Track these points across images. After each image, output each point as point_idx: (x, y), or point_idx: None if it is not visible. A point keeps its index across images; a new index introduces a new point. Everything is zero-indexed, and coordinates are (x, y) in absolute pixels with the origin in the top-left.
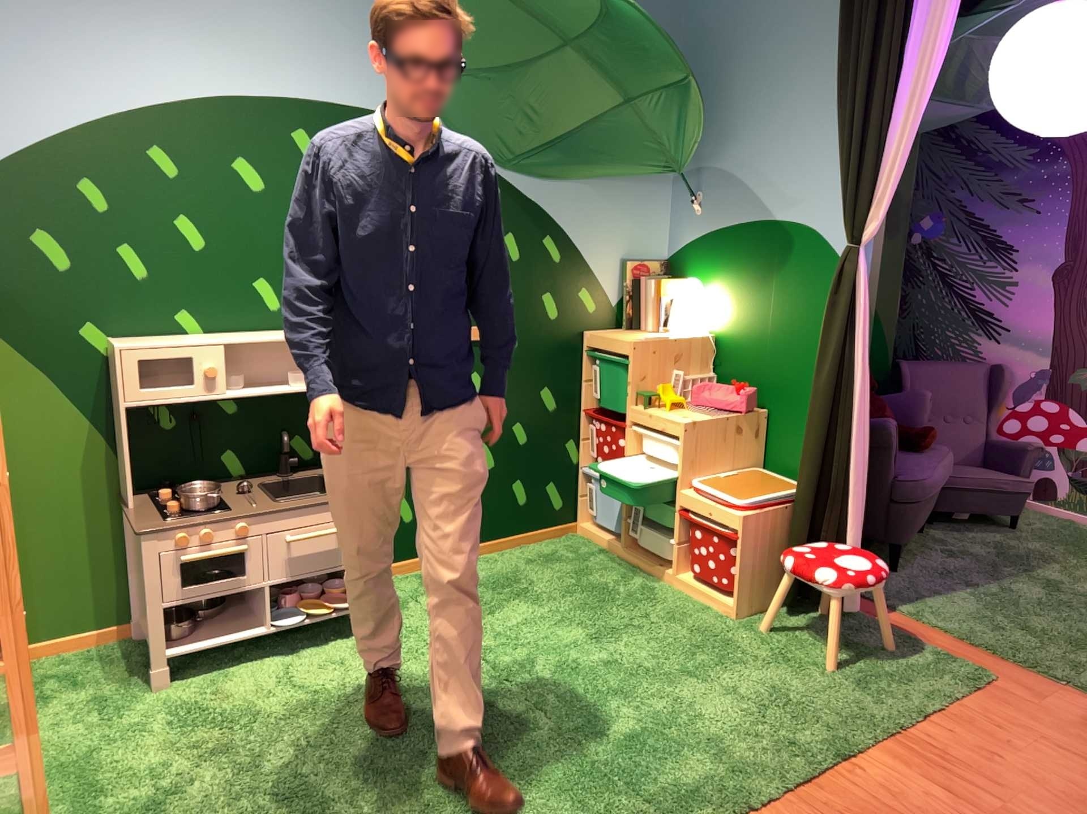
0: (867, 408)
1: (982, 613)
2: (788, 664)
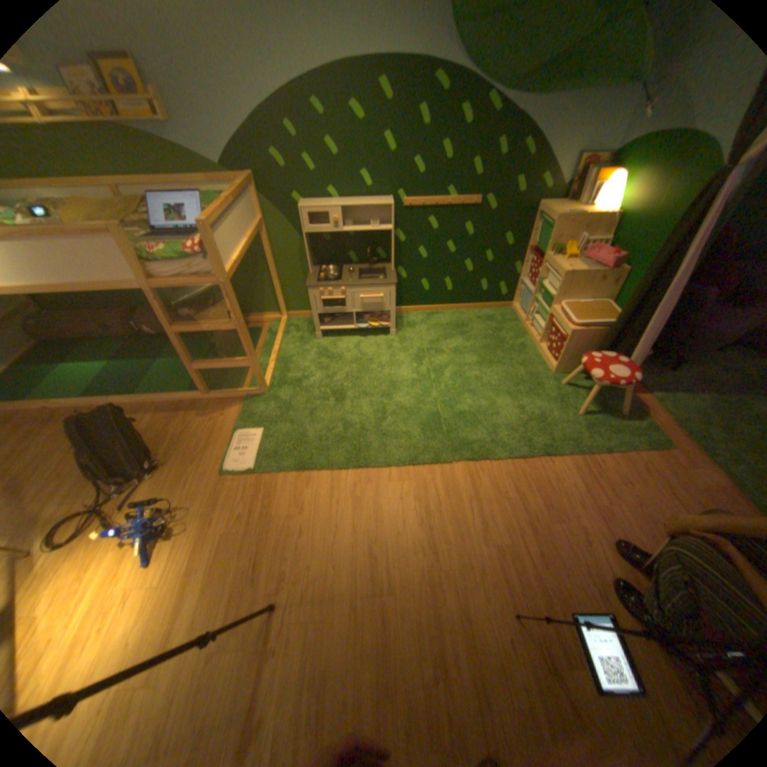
0: (682, 287)
1: (705, 413)
2: (560, 405)
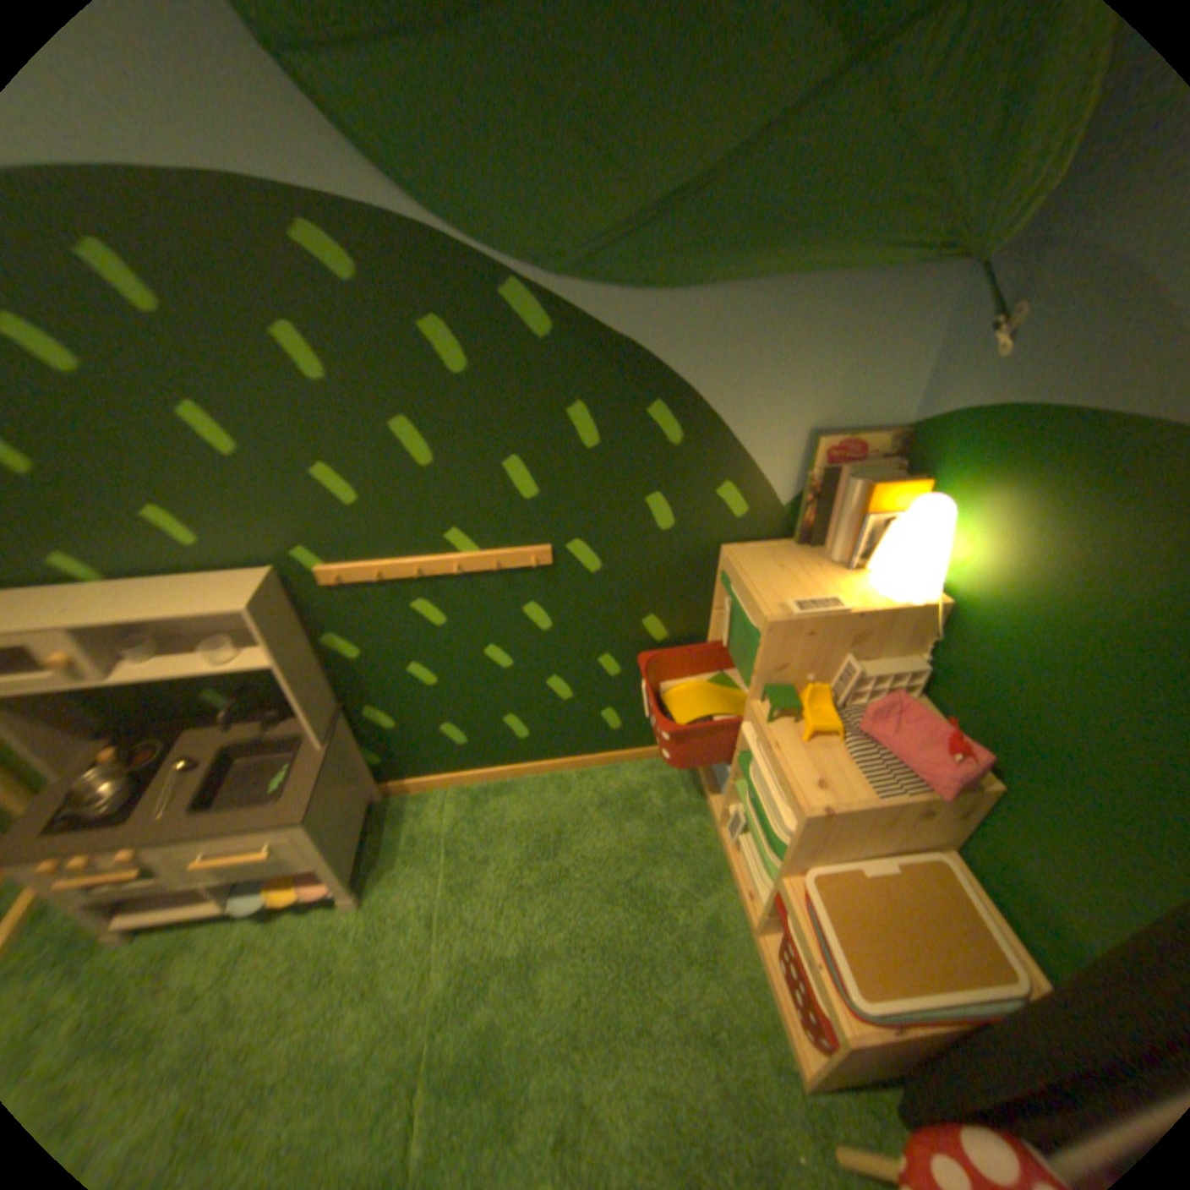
0: None
1: None
2: None
